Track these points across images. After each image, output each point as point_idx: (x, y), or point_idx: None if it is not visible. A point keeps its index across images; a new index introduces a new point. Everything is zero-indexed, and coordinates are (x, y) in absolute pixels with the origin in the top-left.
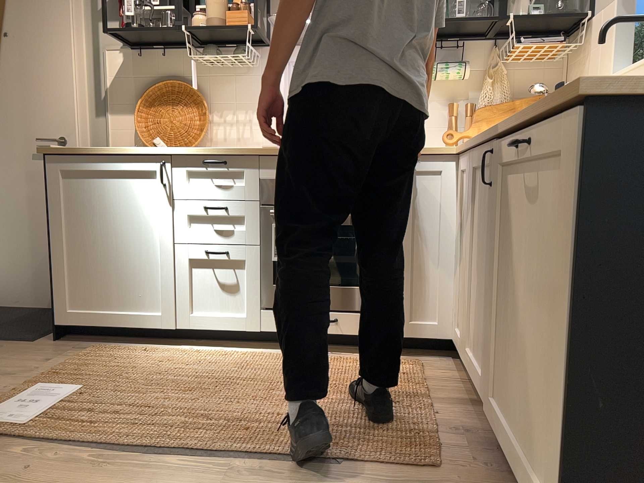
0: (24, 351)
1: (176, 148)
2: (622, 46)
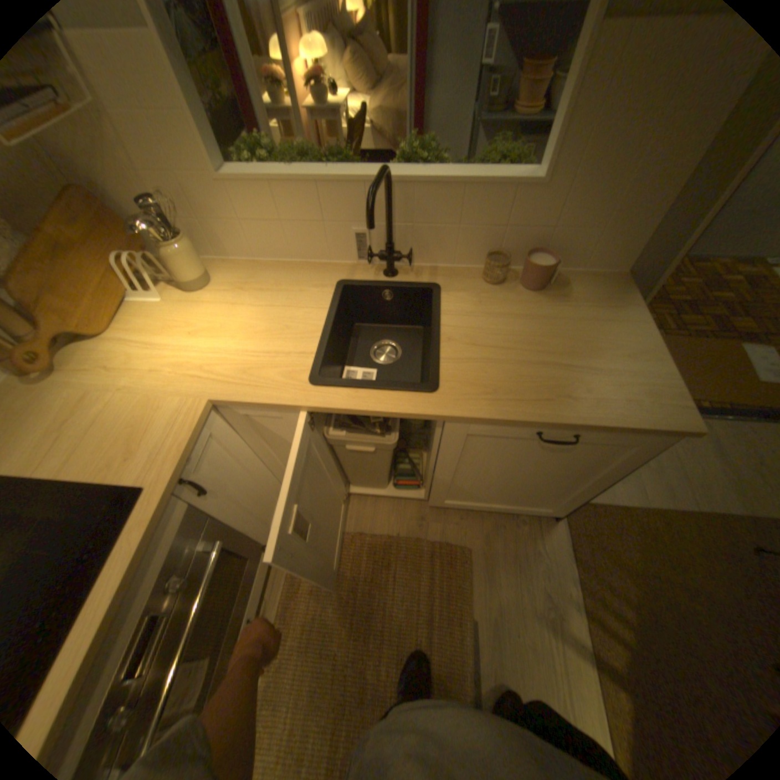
0: None
1: None
2: (202, 122)
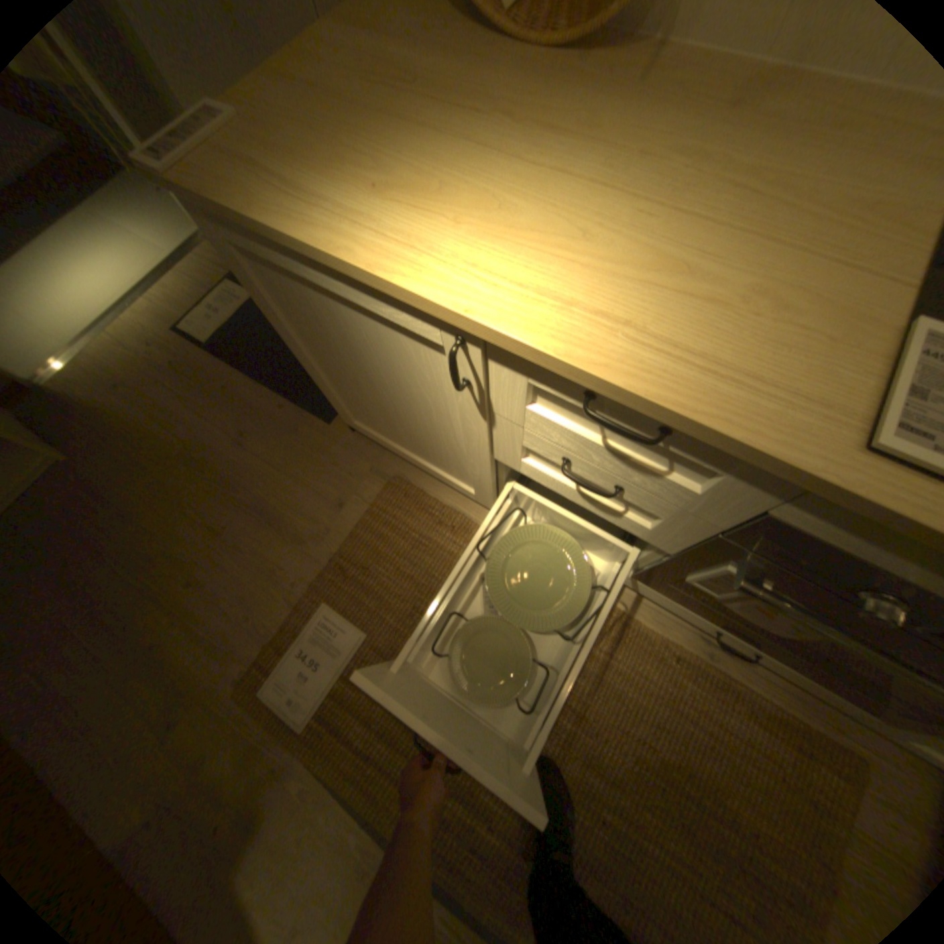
0: (317, 455)
1: (502, 327)
2: None
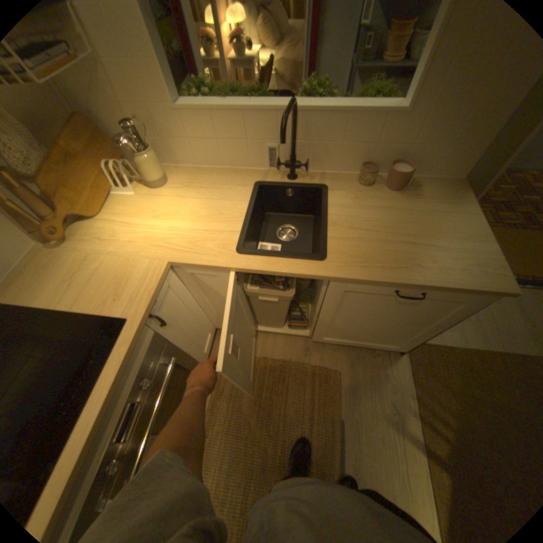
0: None
1: None
2: (164, 67)
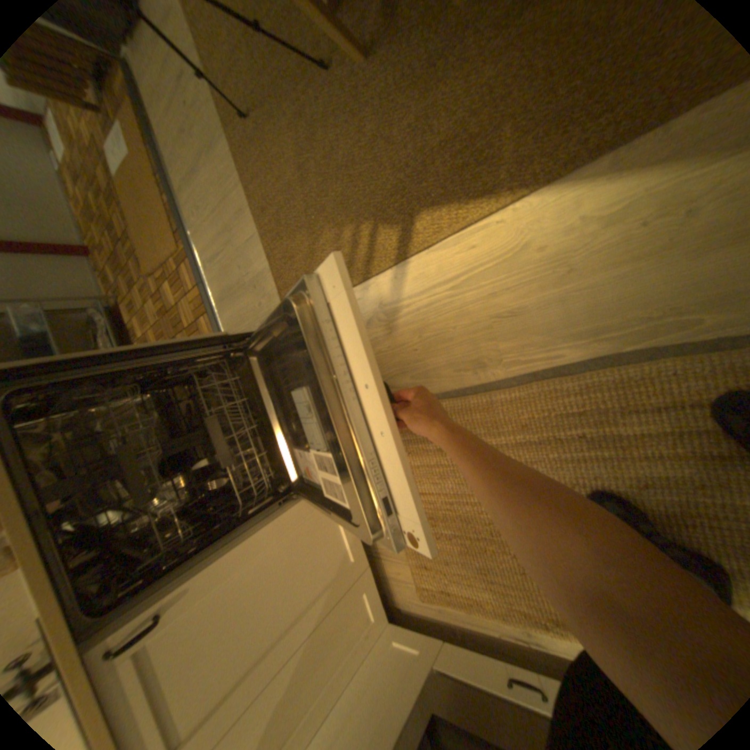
0: None
1: None
2: None
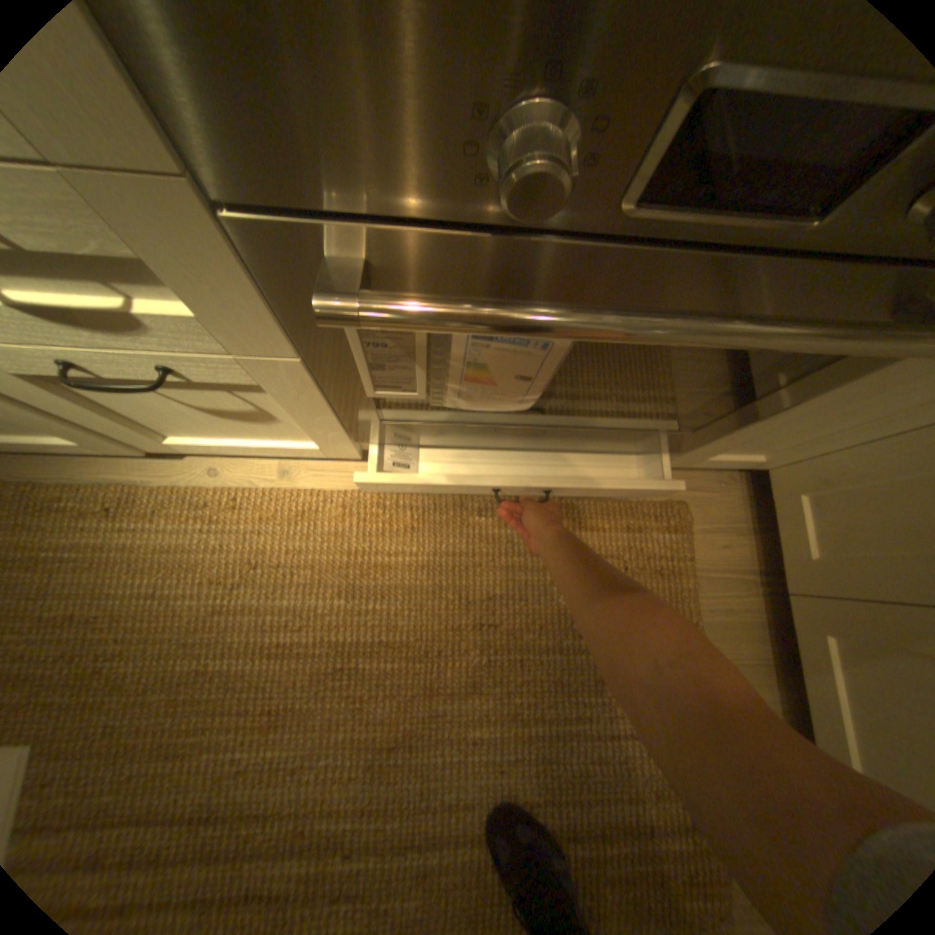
0: None
1: None
2: None
